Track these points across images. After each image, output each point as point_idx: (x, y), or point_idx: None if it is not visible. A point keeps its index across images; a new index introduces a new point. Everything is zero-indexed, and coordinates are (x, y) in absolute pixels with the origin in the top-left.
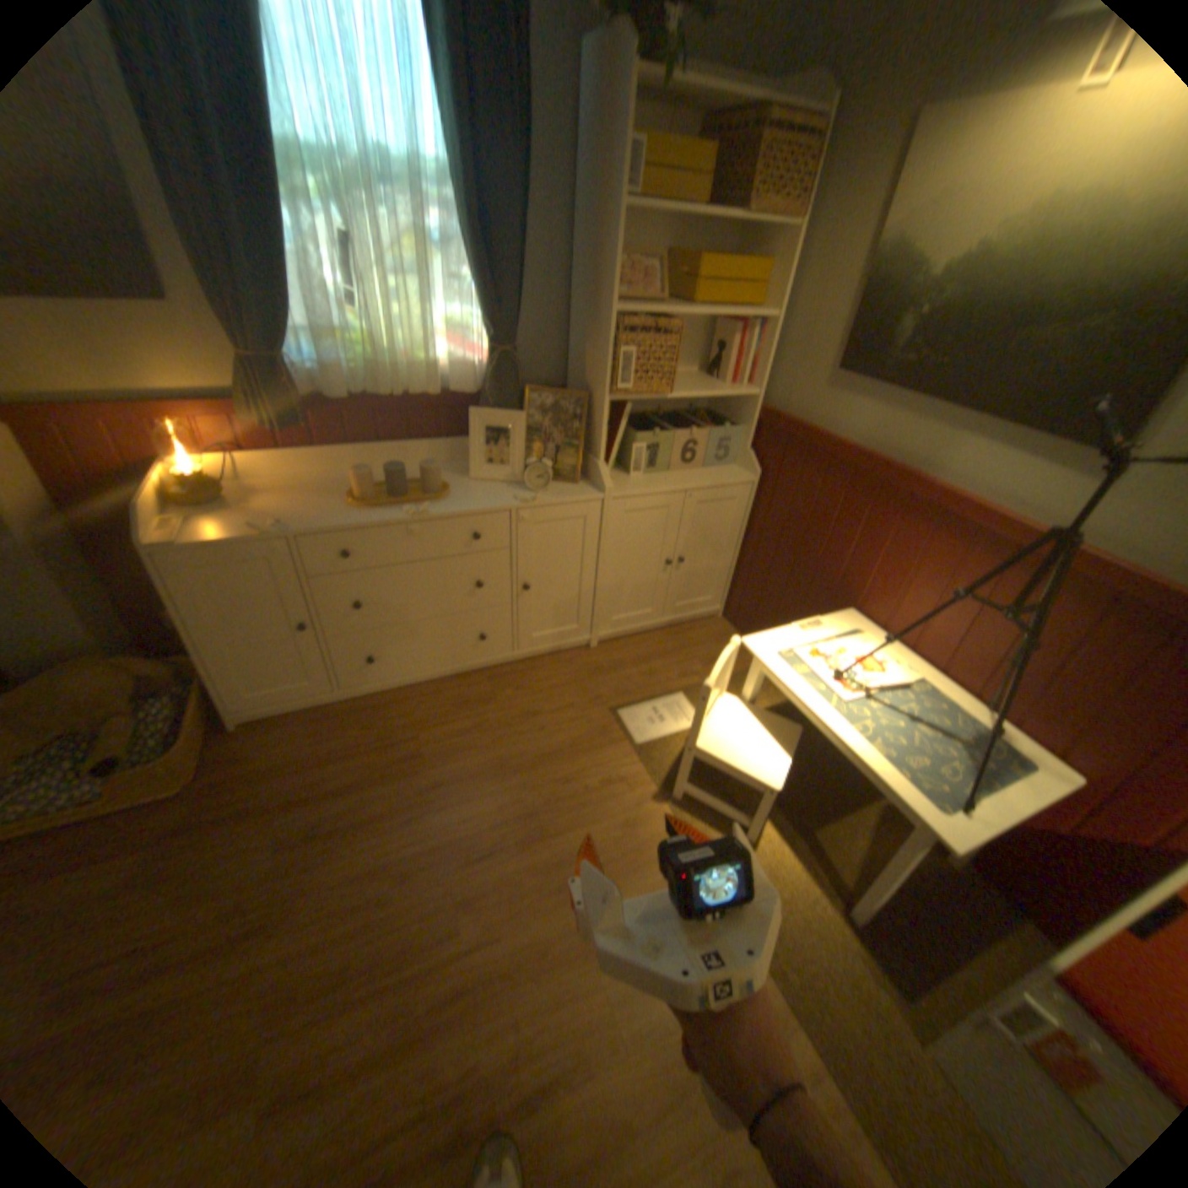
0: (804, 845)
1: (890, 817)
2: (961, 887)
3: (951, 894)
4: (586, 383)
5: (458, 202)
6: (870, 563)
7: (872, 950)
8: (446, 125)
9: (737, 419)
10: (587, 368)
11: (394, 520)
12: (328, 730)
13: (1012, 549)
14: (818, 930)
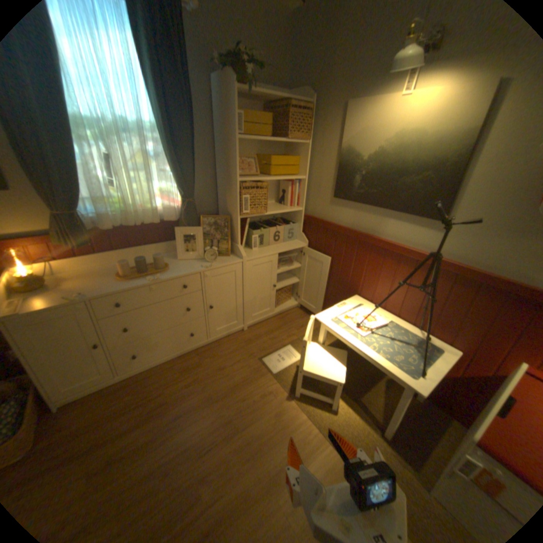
0: (357, 406)
1: (389, 384)
2: (424, 410)
3: (421, 414)
4: (228, 211)
5: (162, 138)
6: (360, 274)
7: (397, 450)
8: (153, 107)
9: (294, 220)
10: (228, 205)
11: (143, 284)
12: (113, 398)
13: (414, 262)
14: (372, 446)
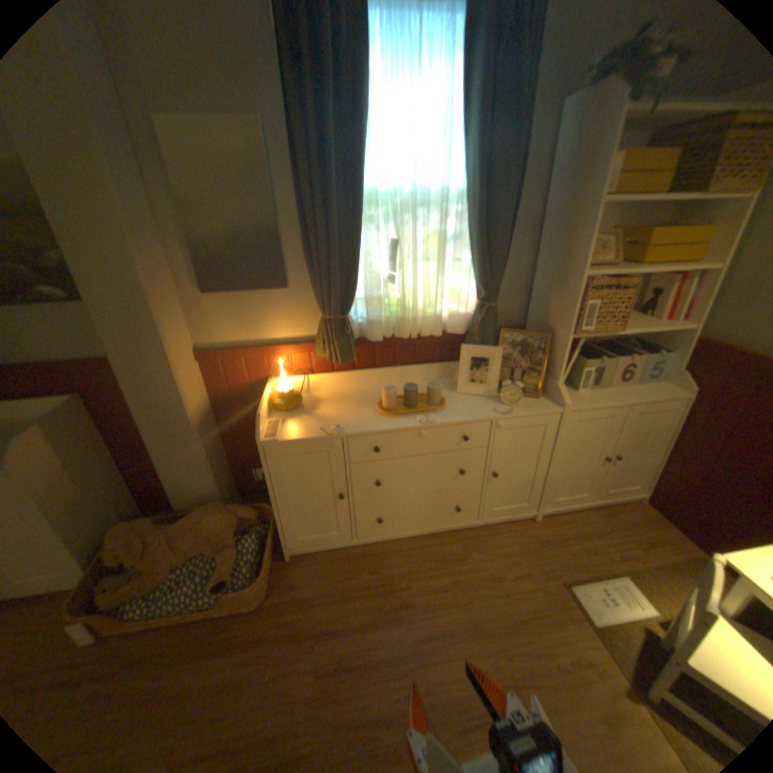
0: None
1: None
2: None
3: None
4: (548, 323)
5: (471, 212)
6: None
7: None
8: (466, 166)
9: (670, 345)
10: (550, 313)
11: (411, 425)
12: (348, 569)
13: None
14: None
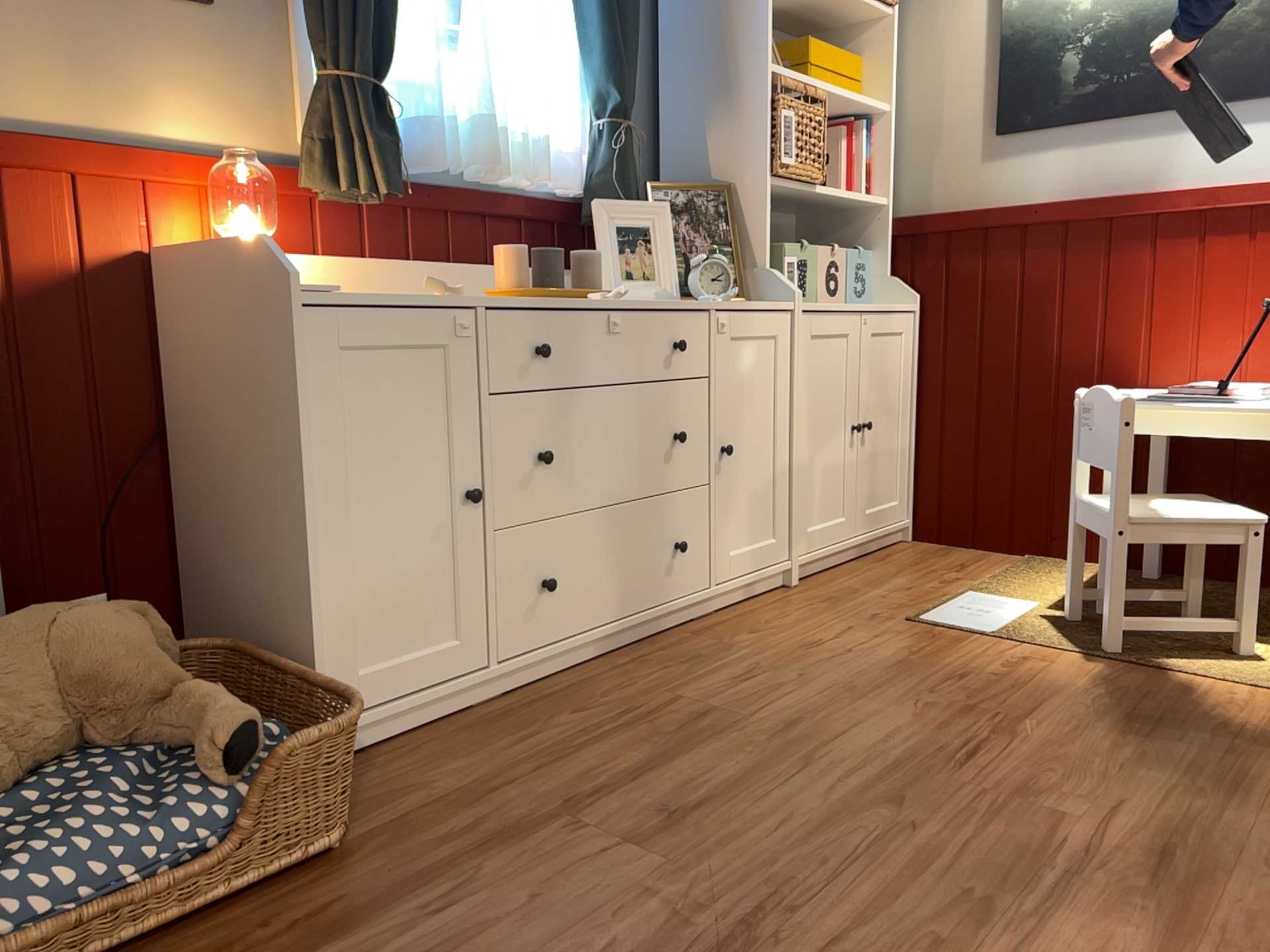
0: None
1: None
2: None
3: None
4: (714, 177)
5: None
6: (1132, 320)
7: None
8: None
9: (859, 245)
10: (714, 158)
11: (589, 302)
12: (510, 727)
13: None
14: None
